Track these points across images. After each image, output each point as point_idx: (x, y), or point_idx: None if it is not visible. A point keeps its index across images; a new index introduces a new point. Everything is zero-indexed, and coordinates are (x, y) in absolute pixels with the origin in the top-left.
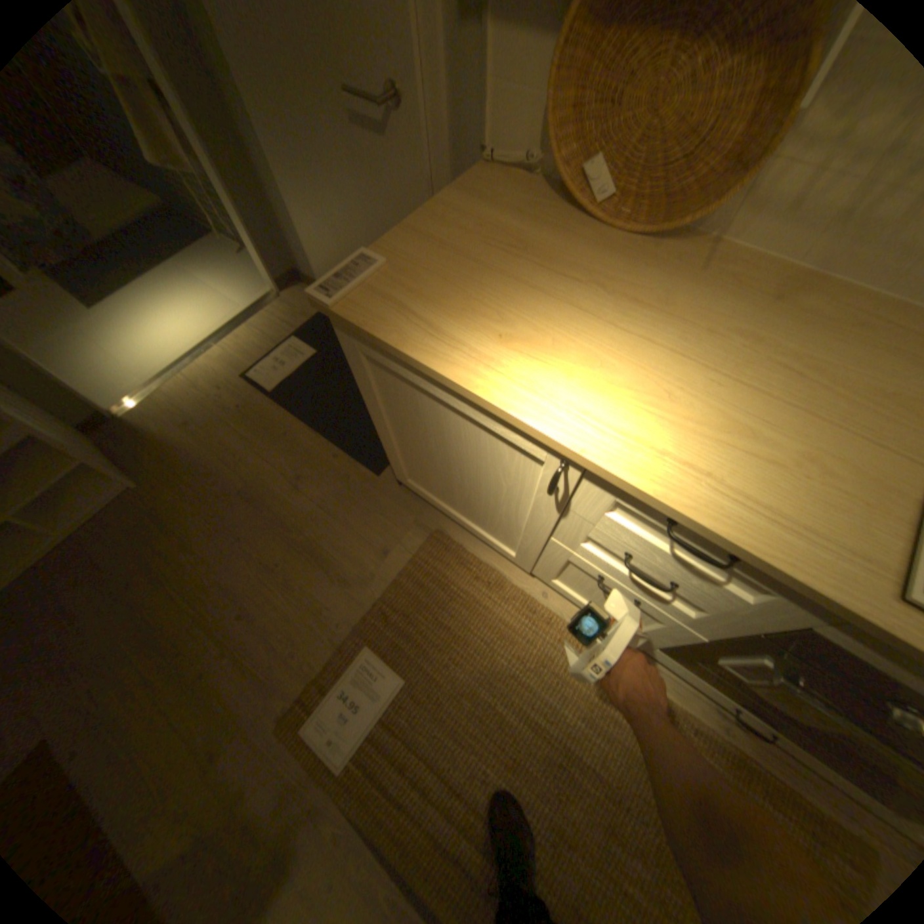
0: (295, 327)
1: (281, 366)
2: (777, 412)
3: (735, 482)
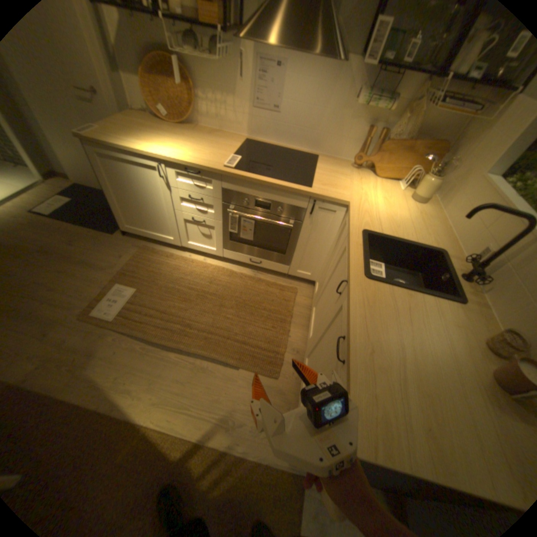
0: (58, 193)
1: (53, 206)
2: (205, 149)
3: (194, 157)
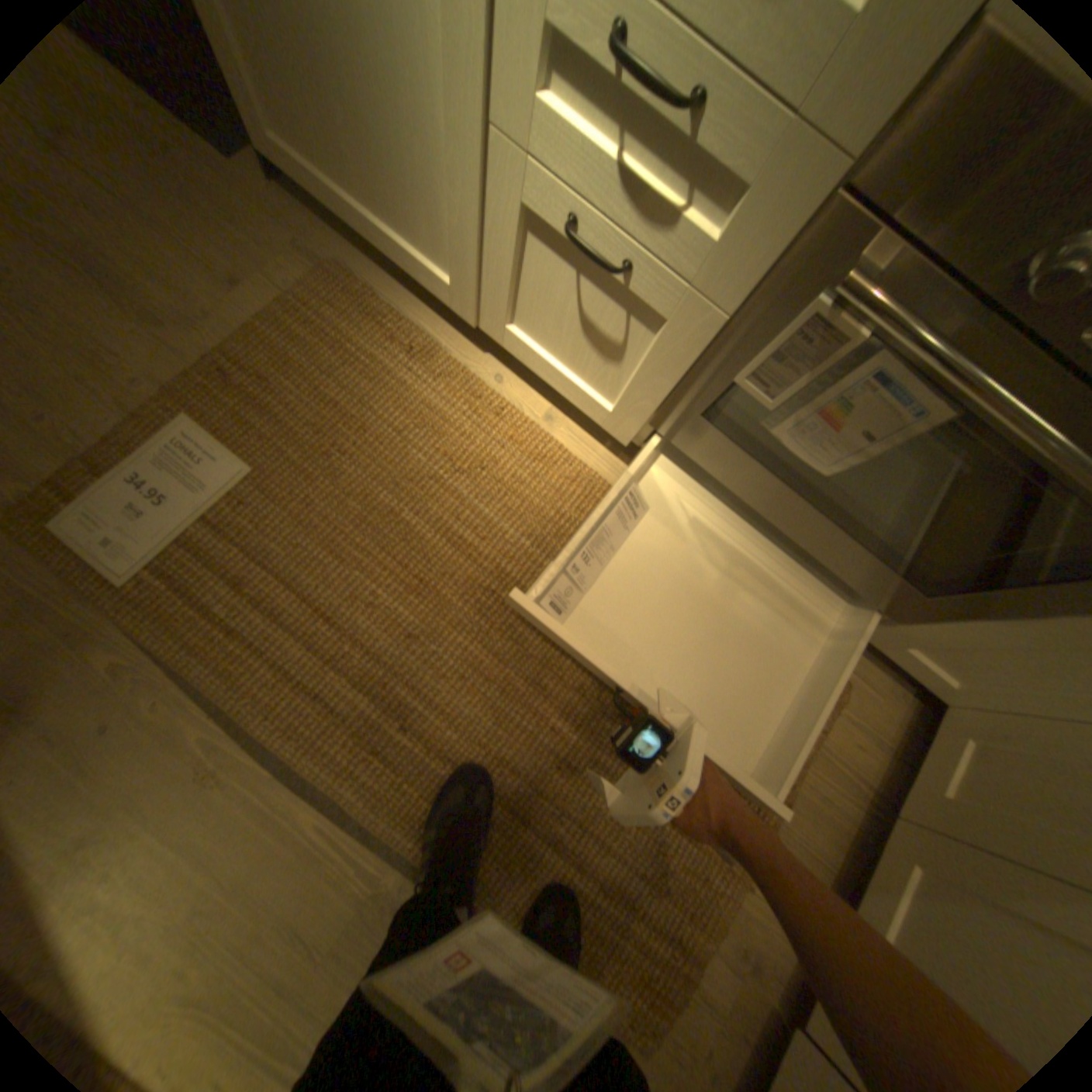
0: None
1: None
2: None
3: None
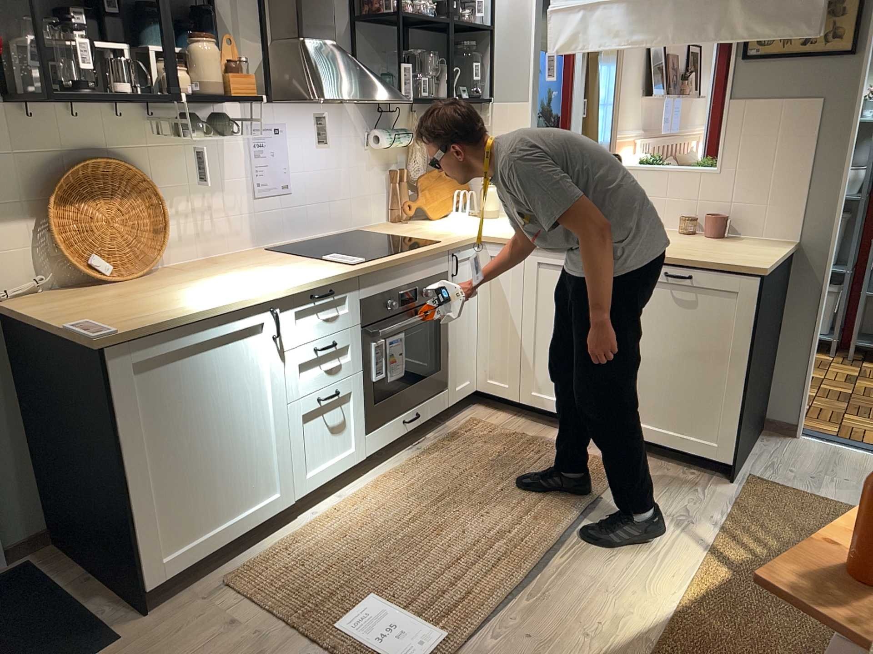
0: None
1: None
2: (276, 269)
3: (302, 275)
